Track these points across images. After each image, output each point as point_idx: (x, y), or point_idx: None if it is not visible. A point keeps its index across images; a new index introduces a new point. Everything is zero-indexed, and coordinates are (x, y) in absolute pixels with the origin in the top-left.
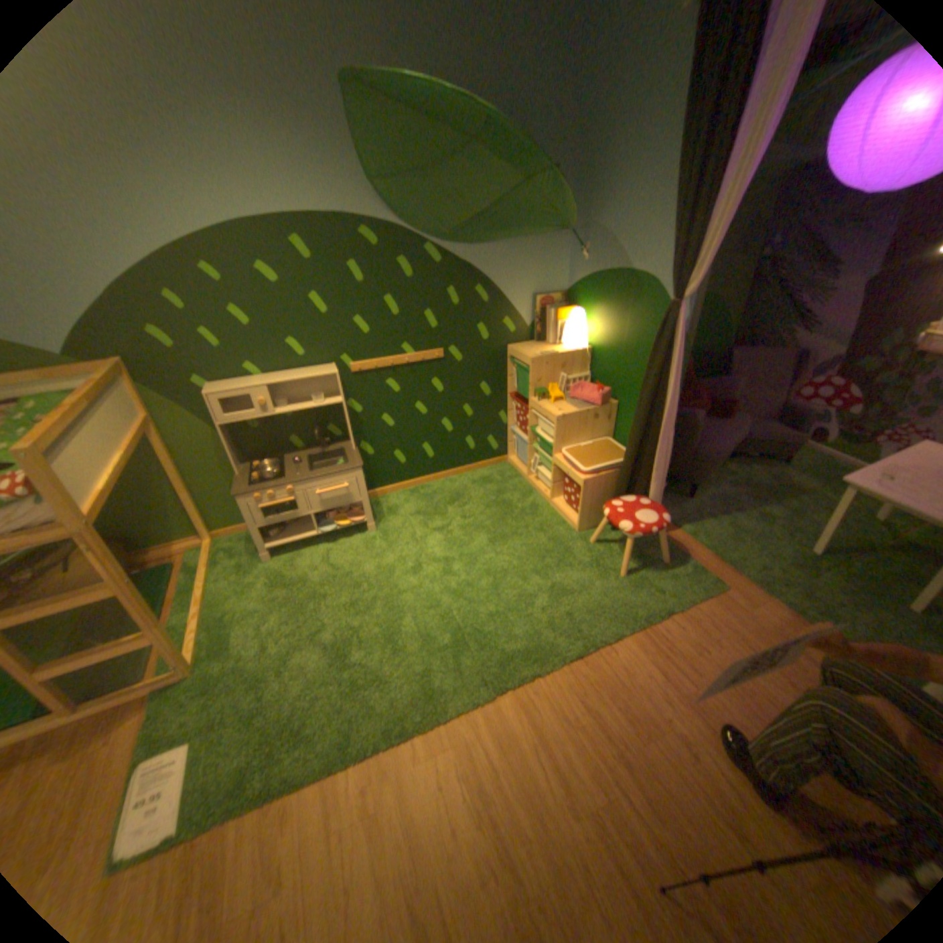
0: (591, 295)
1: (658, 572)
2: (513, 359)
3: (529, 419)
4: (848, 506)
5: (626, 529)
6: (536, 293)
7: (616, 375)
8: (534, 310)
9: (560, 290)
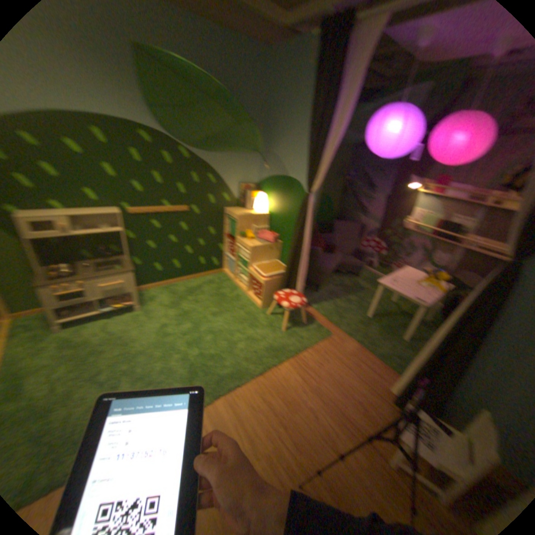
0: (270, 187)
1: (301, 329)
2: (229, 216)
3: (237, 249)
4: (381, 294)
5: (286, 306)
6: (243, 183)
7: (282, 228)
8: (241, 192)
9: (255, 183)
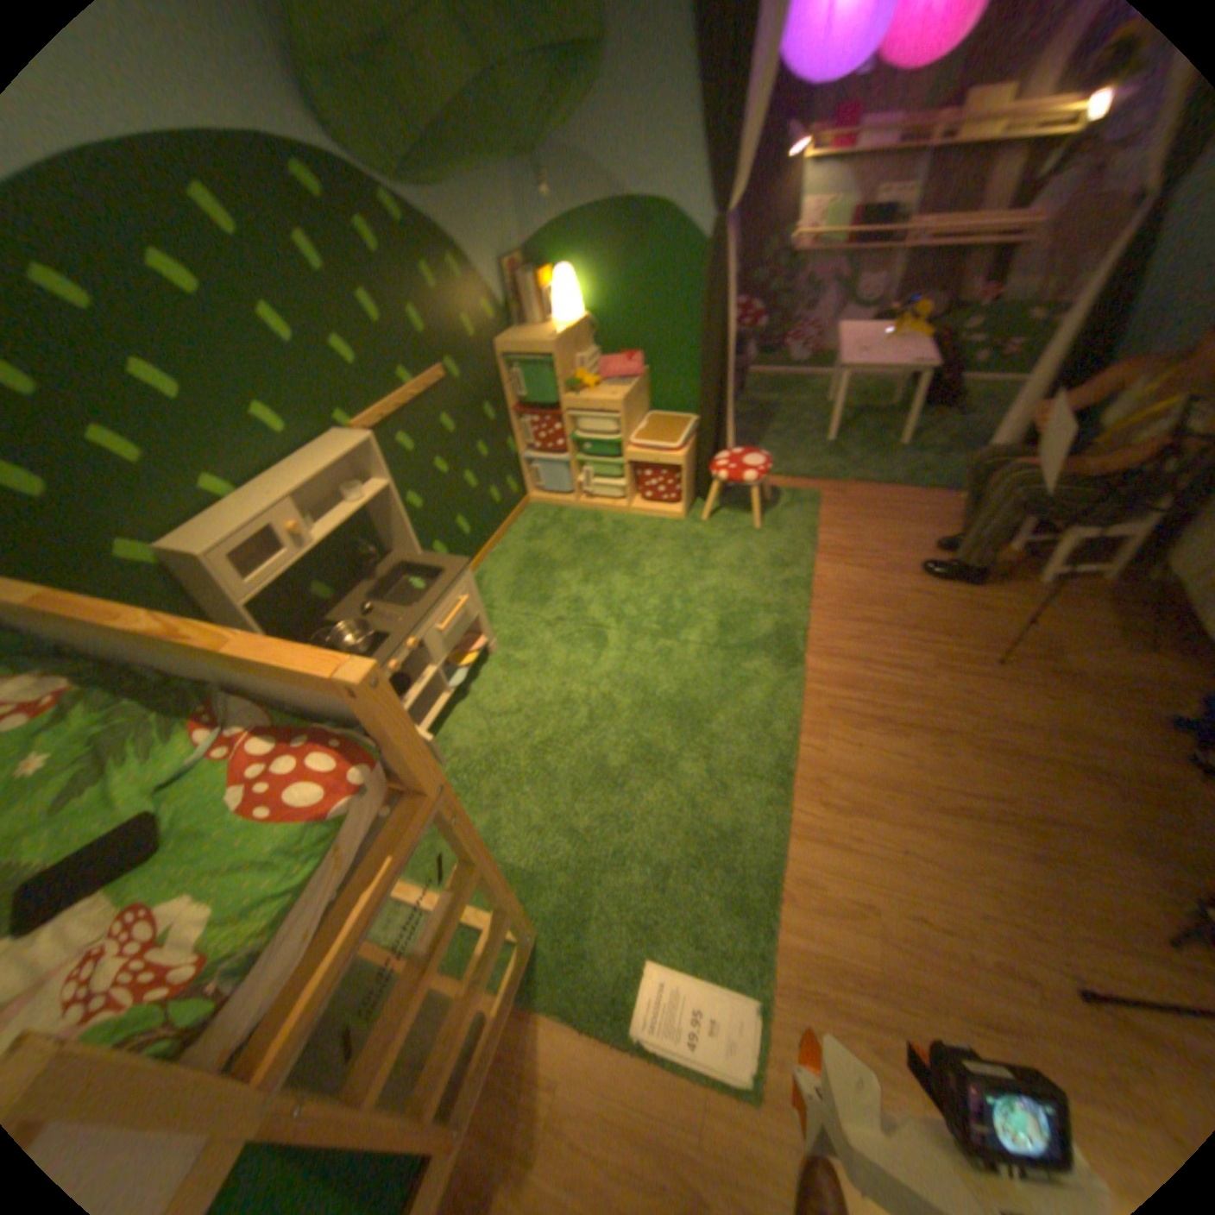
0: (569, 245)
1: (772, 510)
2: (507, 357)
3: (567, 425)
4: (845, 387)
5: (753, 477)
6: (500, 256)
7: (636, 335)
8: (504, 282)
9: (517, 248)
